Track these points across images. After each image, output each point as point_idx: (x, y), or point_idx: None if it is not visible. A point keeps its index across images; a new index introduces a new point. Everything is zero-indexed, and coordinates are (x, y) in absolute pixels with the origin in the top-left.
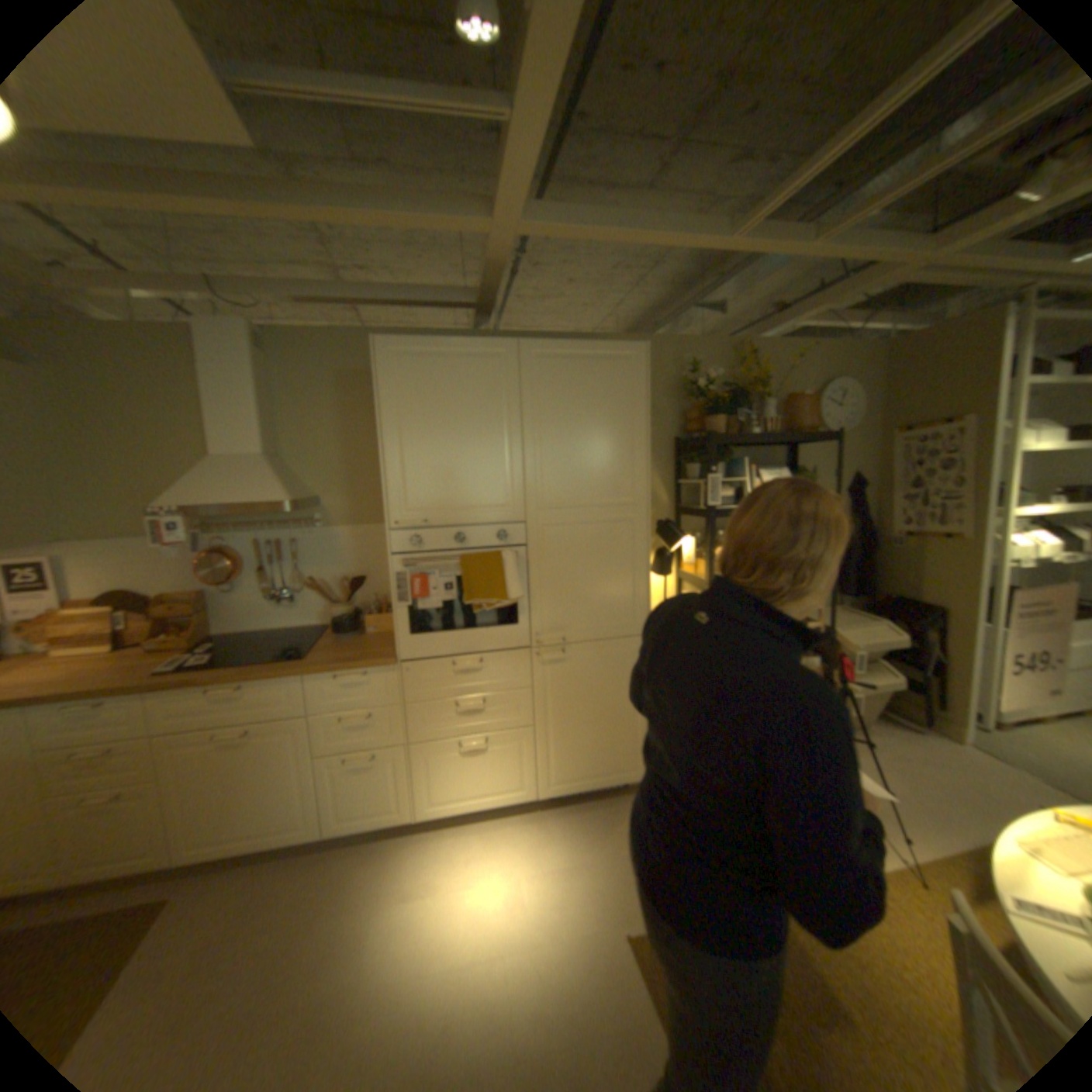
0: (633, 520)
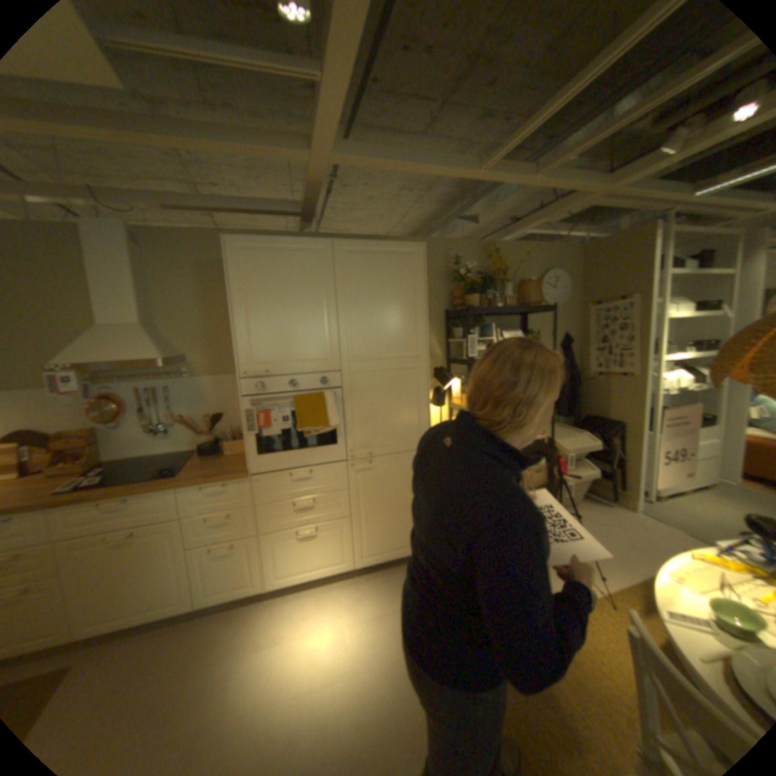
0: (417, 368)
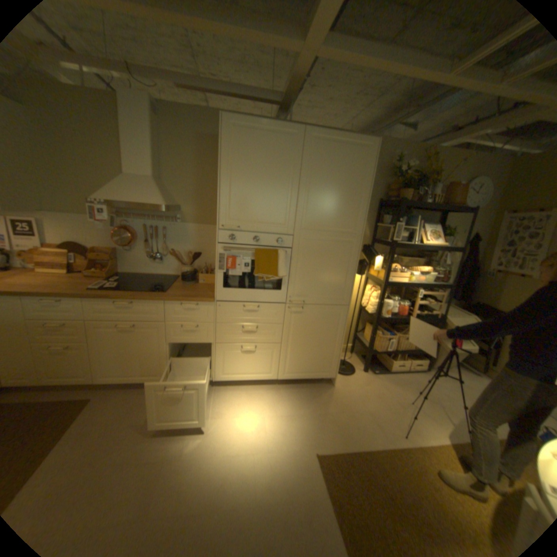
0: (353, 242)
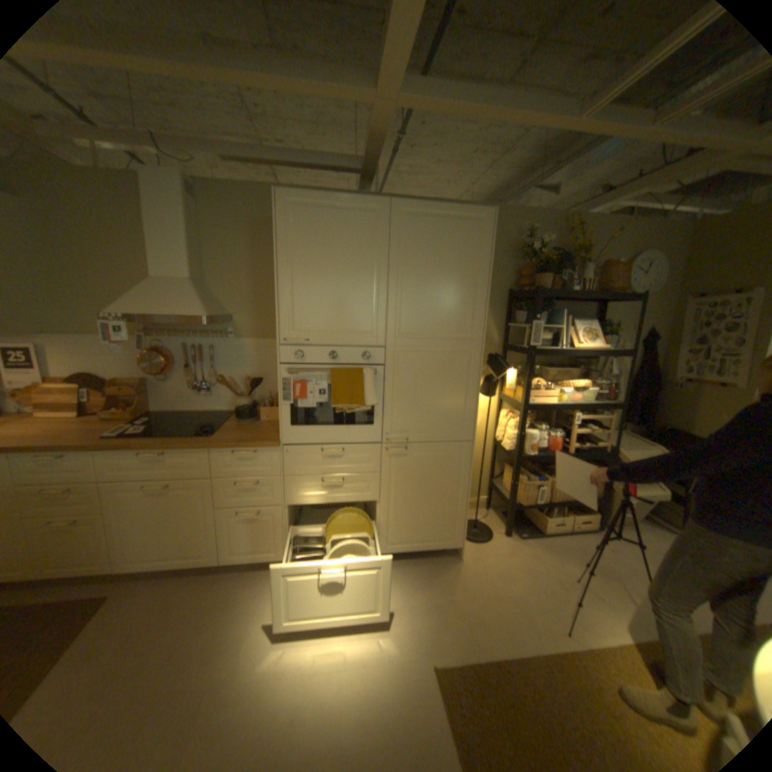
0: (471, 352)
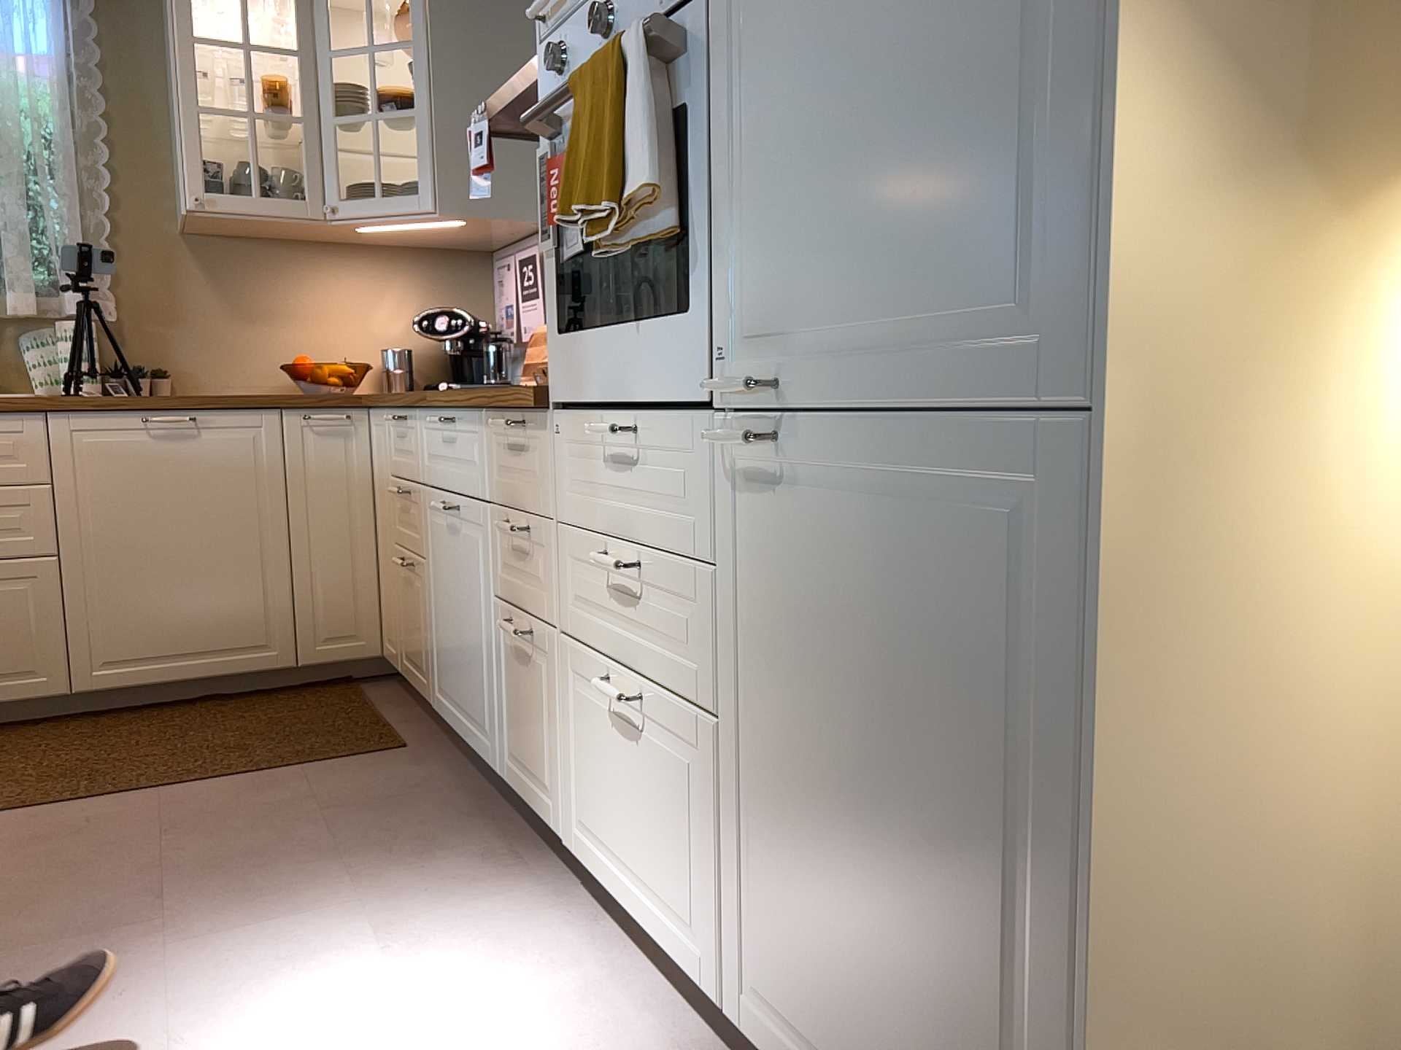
0: None
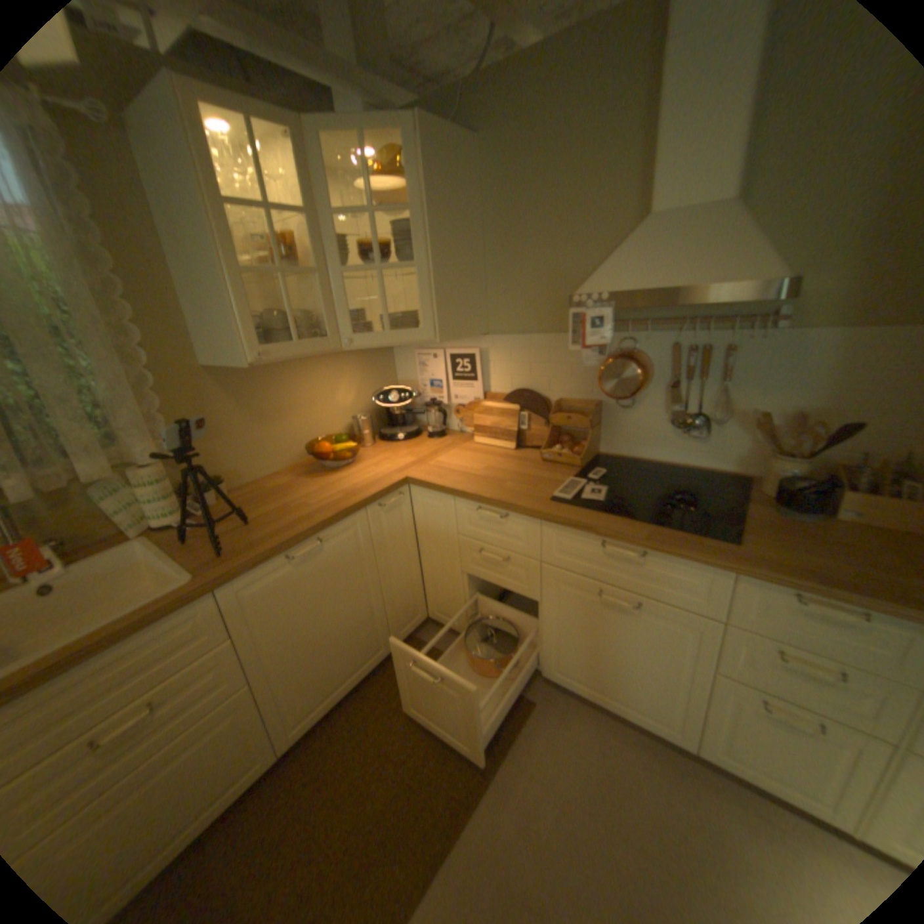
0: None
